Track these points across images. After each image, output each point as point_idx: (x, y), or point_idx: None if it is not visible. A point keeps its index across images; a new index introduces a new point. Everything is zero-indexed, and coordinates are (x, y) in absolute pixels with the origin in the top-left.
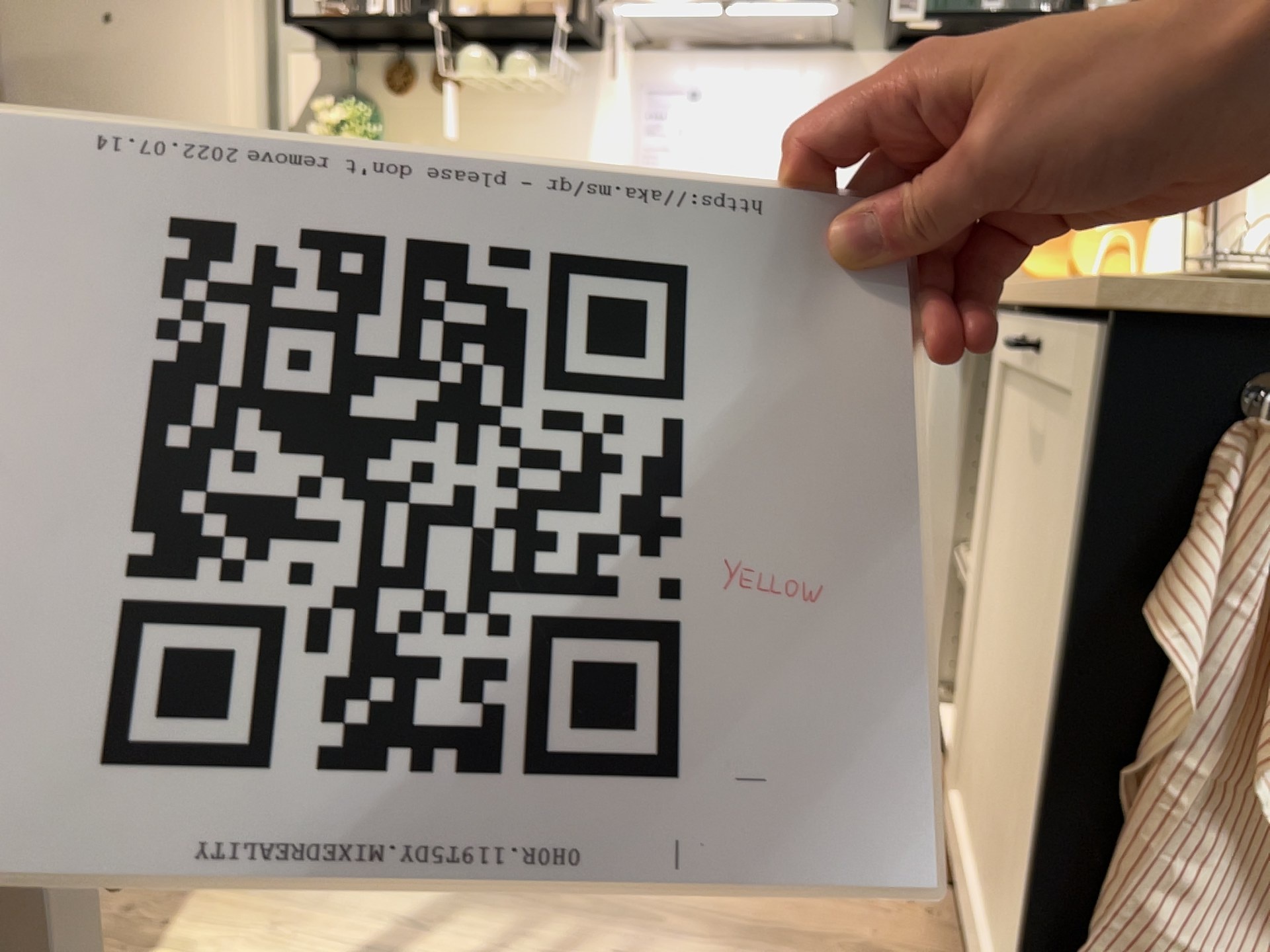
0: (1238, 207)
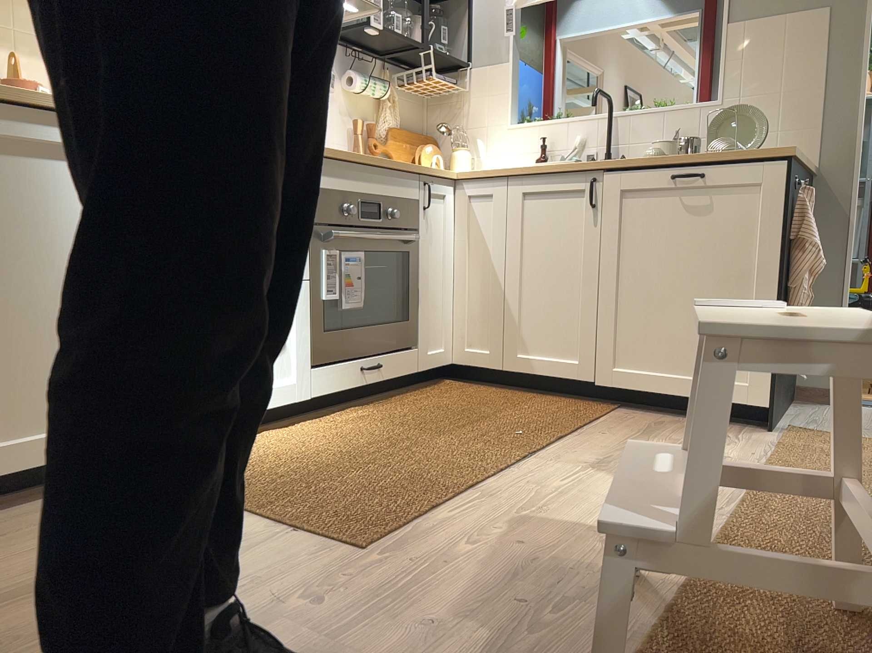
0: (476, 146)
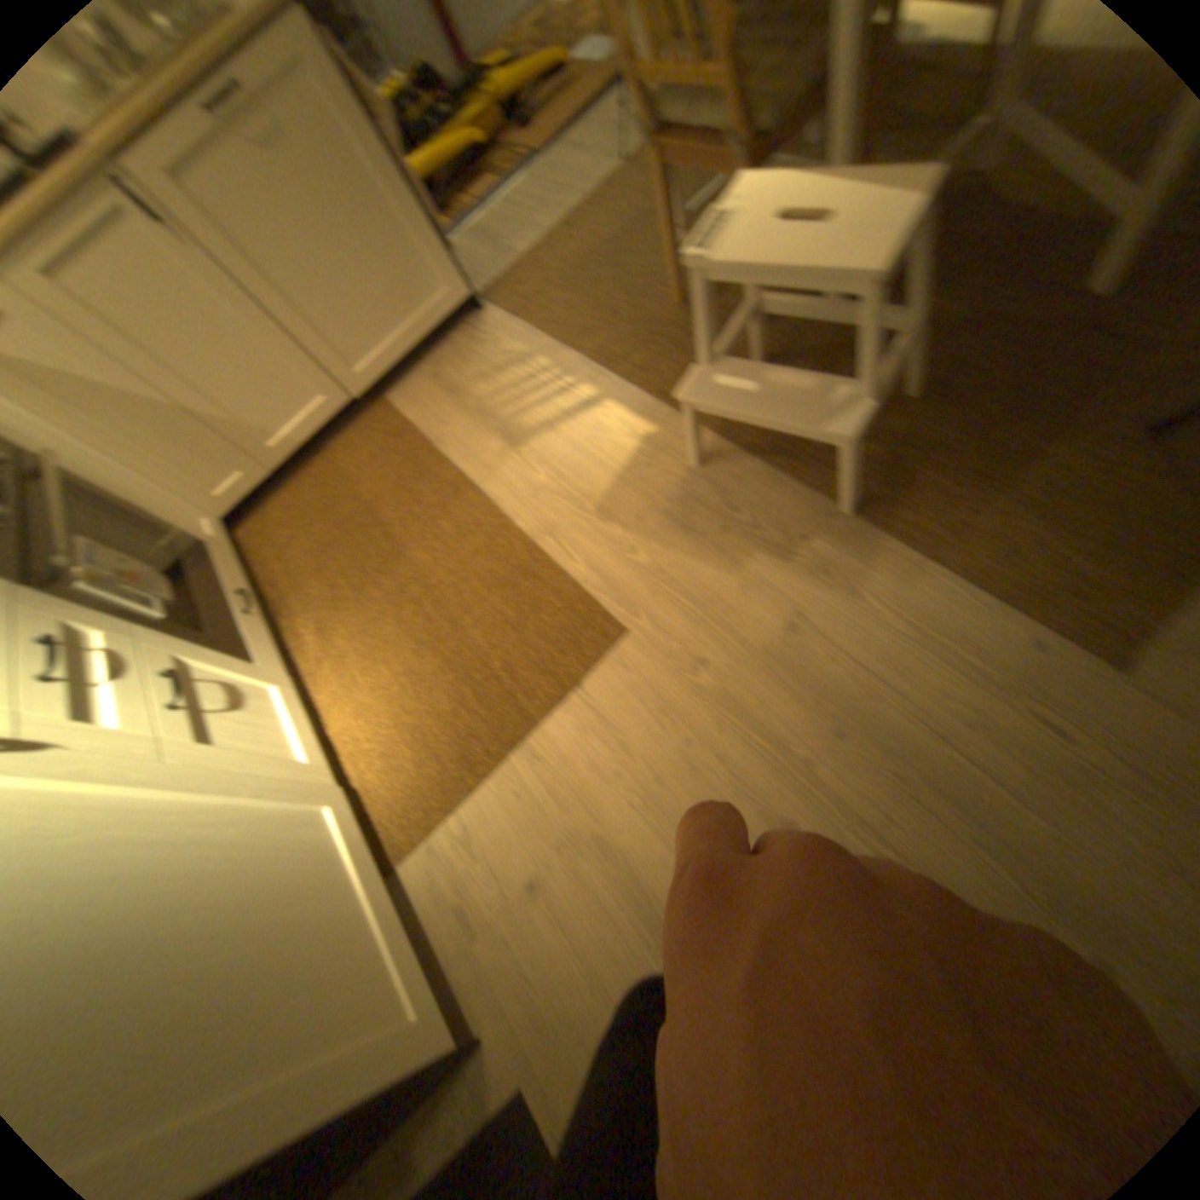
0: None
